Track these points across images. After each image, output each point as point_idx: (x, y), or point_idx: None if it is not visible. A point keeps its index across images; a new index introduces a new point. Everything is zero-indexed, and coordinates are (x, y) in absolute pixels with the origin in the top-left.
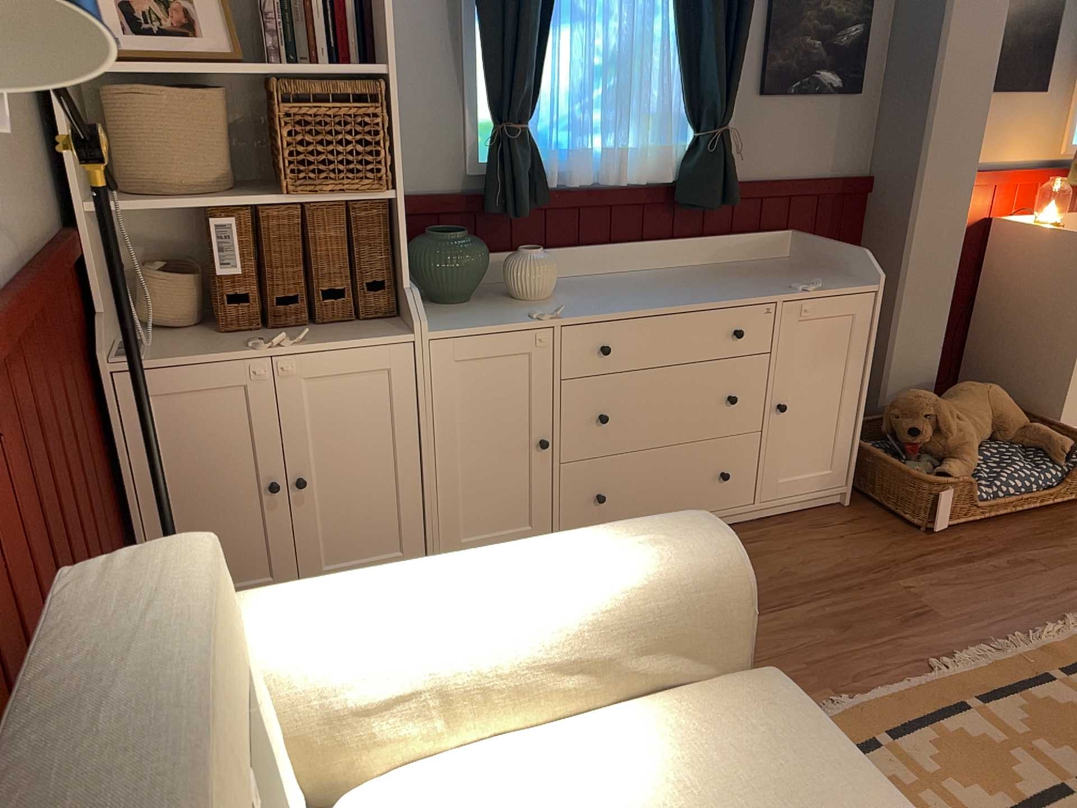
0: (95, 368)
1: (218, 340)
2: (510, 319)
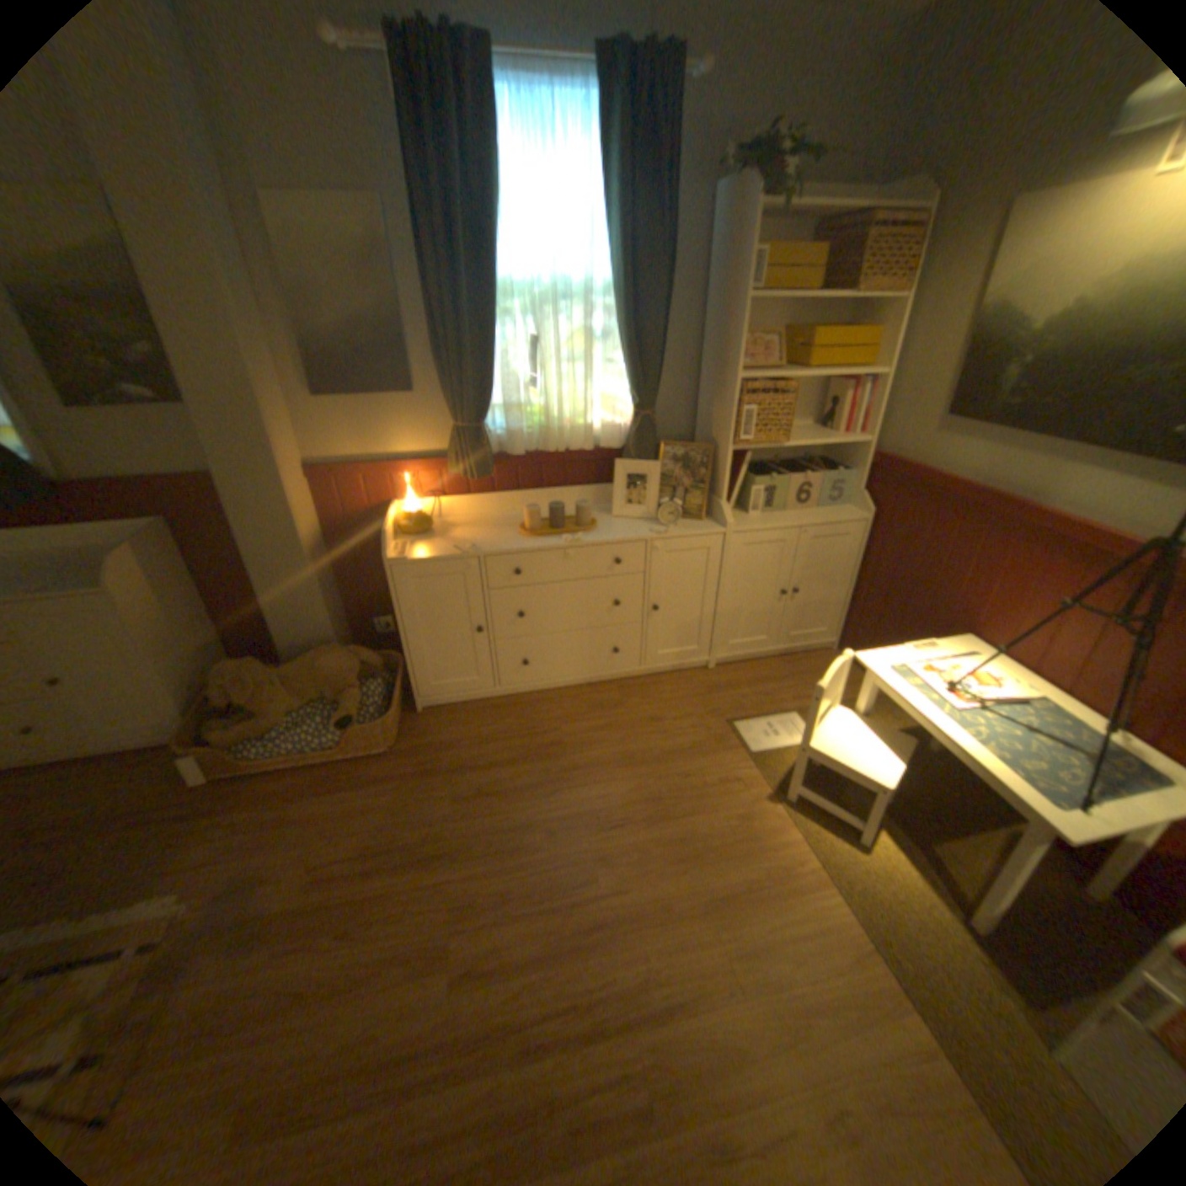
0: None
1: None
2: None
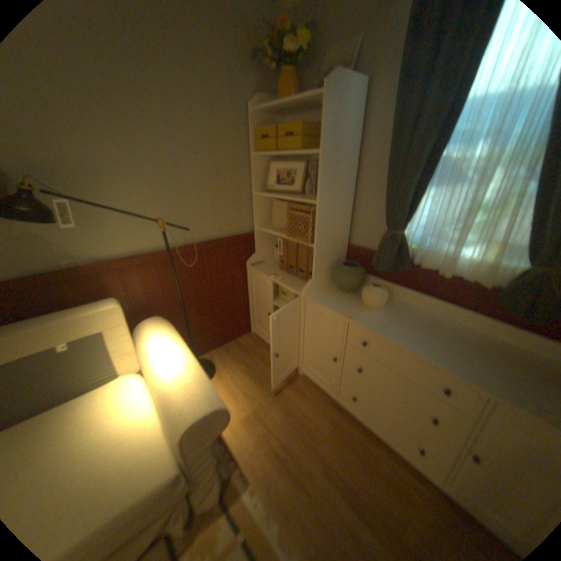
0: (246, 265)
1: (274, 270)
2: (337, 308)
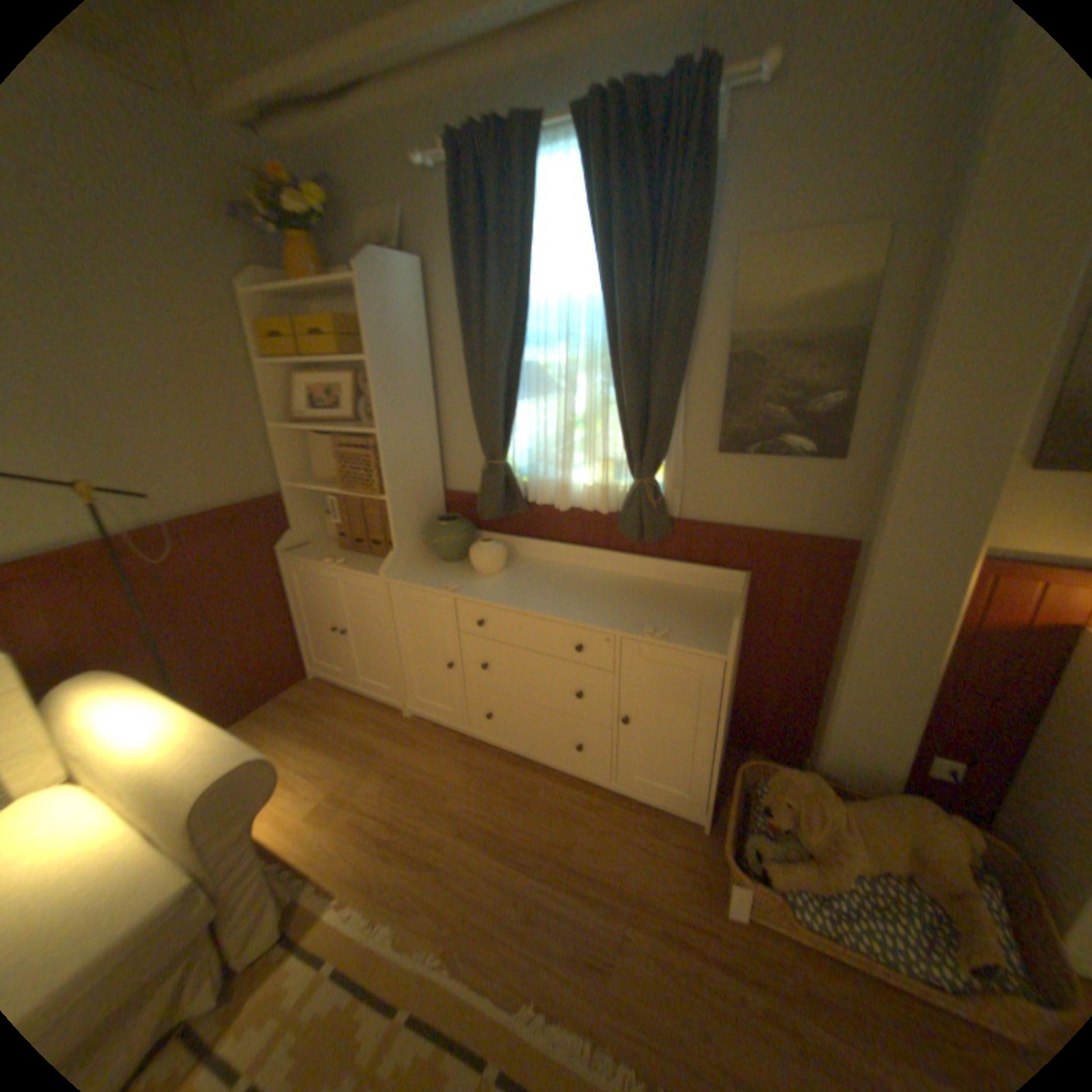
0: (274, 552)
1: (329, 552)
2: (436, 583)
